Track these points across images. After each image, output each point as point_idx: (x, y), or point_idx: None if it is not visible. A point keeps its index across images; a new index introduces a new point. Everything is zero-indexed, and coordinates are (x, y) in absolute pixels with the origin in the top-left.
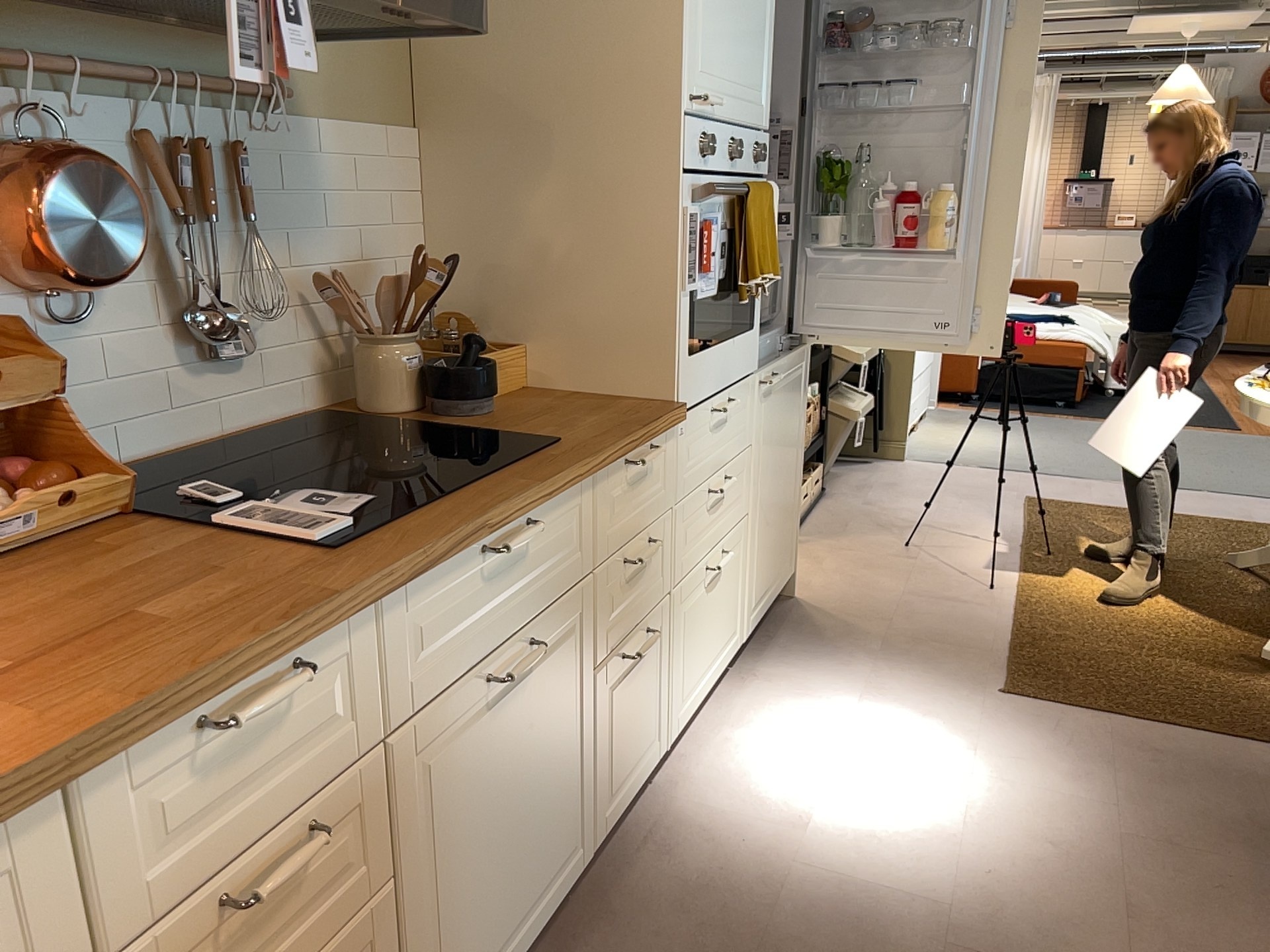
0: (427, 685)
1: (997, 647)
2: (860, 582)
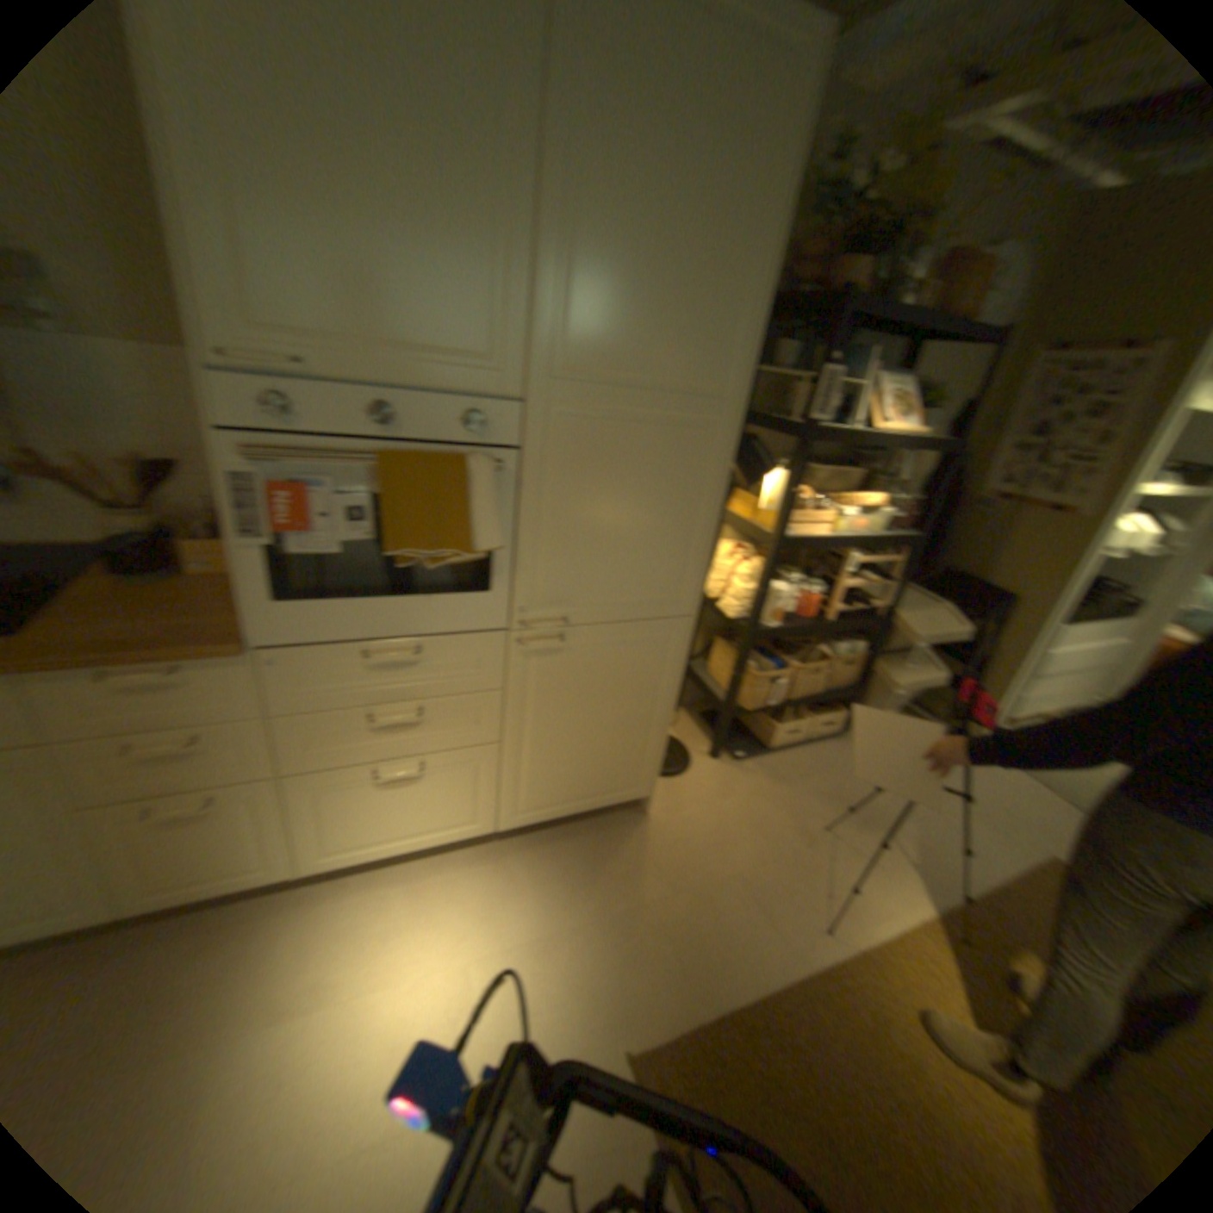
0: None
1: (716, 1009)
2: (719, 840)
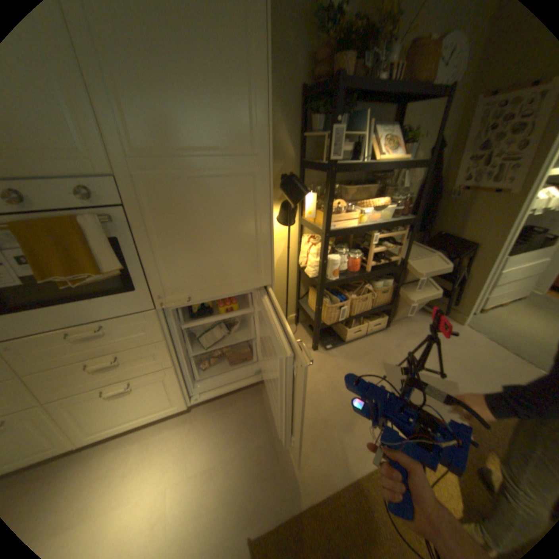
0: None
1: (303, 505)
2: (314, 398)
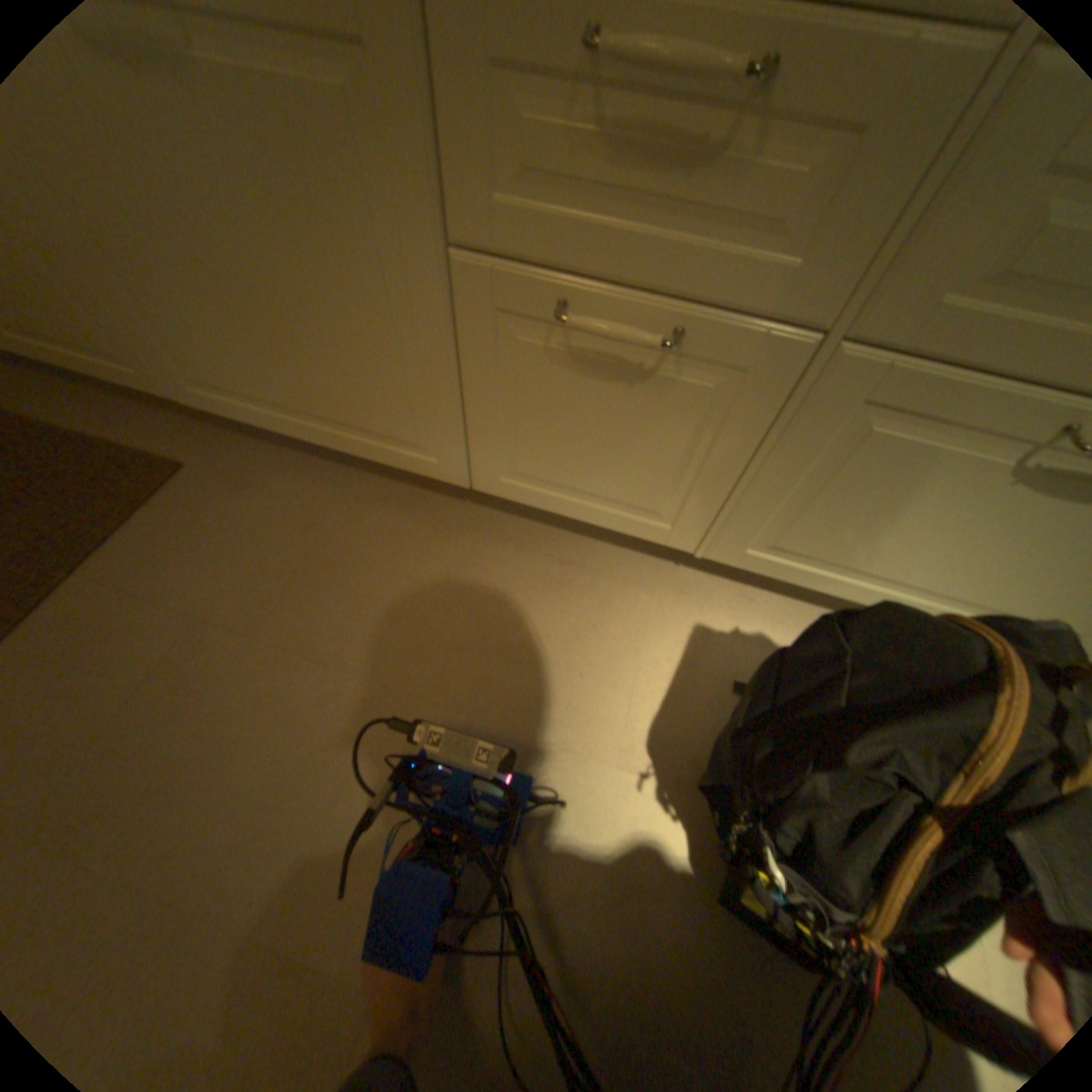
0: None
1: None
2: None
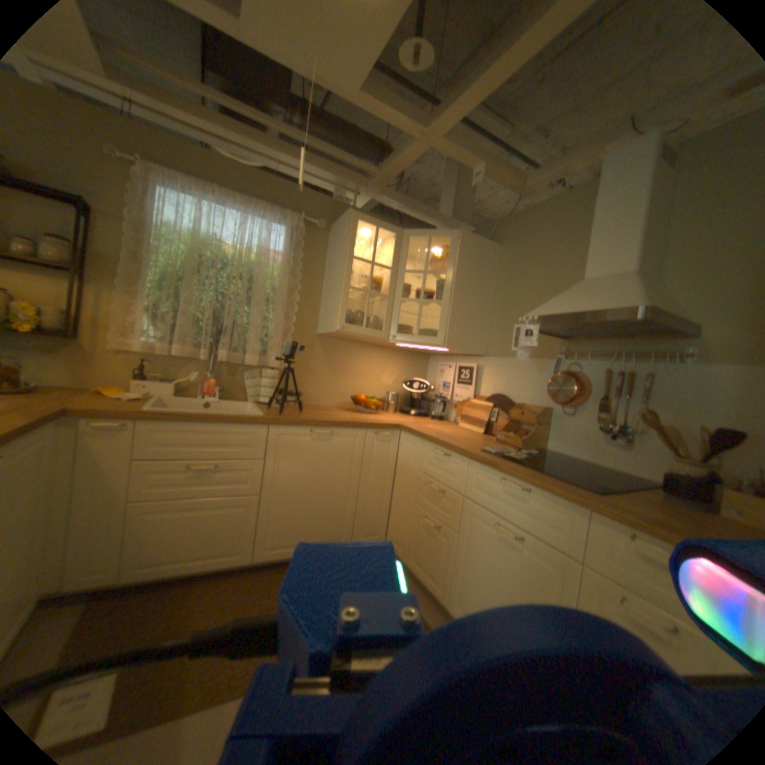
0: (476, 497)
1: None
2: None
